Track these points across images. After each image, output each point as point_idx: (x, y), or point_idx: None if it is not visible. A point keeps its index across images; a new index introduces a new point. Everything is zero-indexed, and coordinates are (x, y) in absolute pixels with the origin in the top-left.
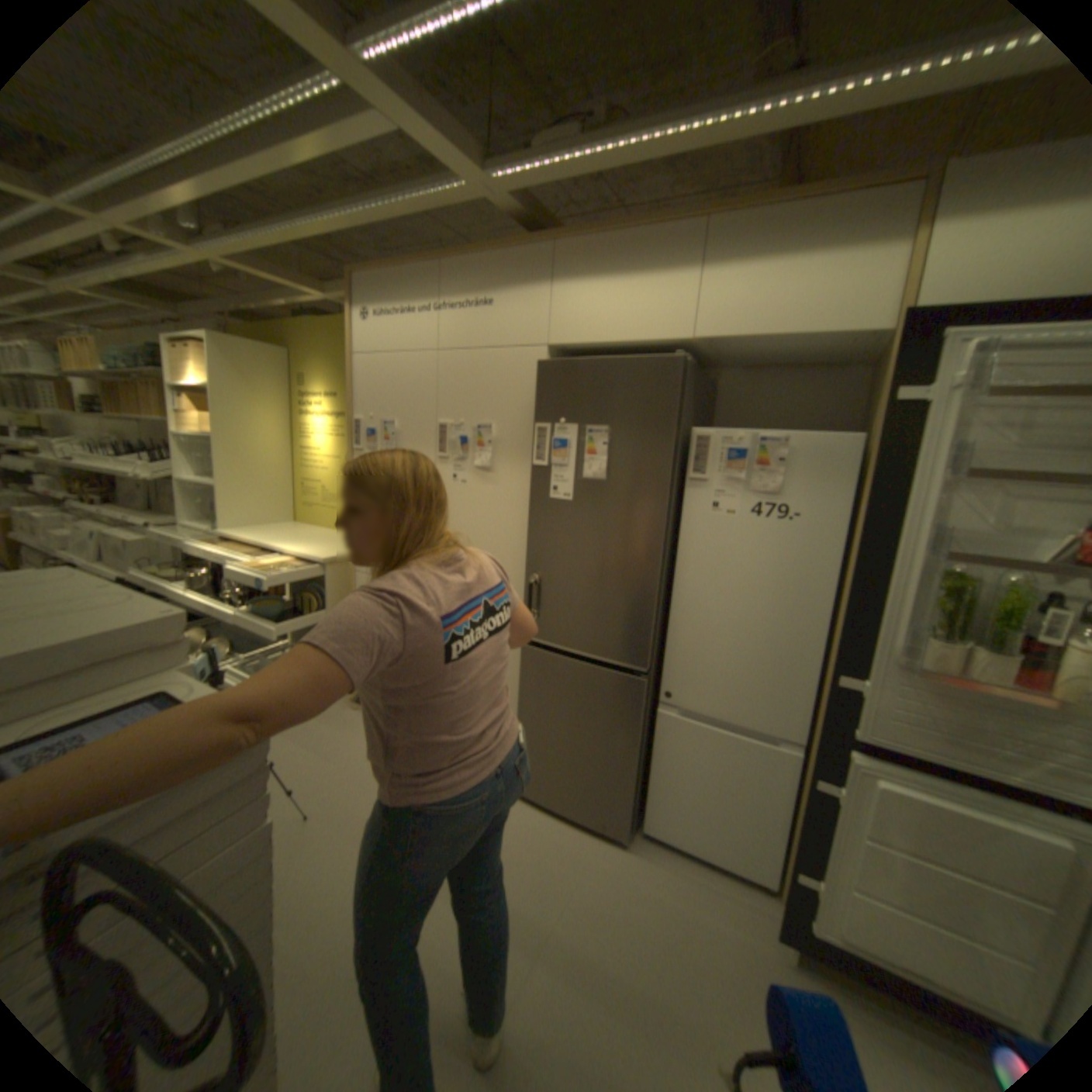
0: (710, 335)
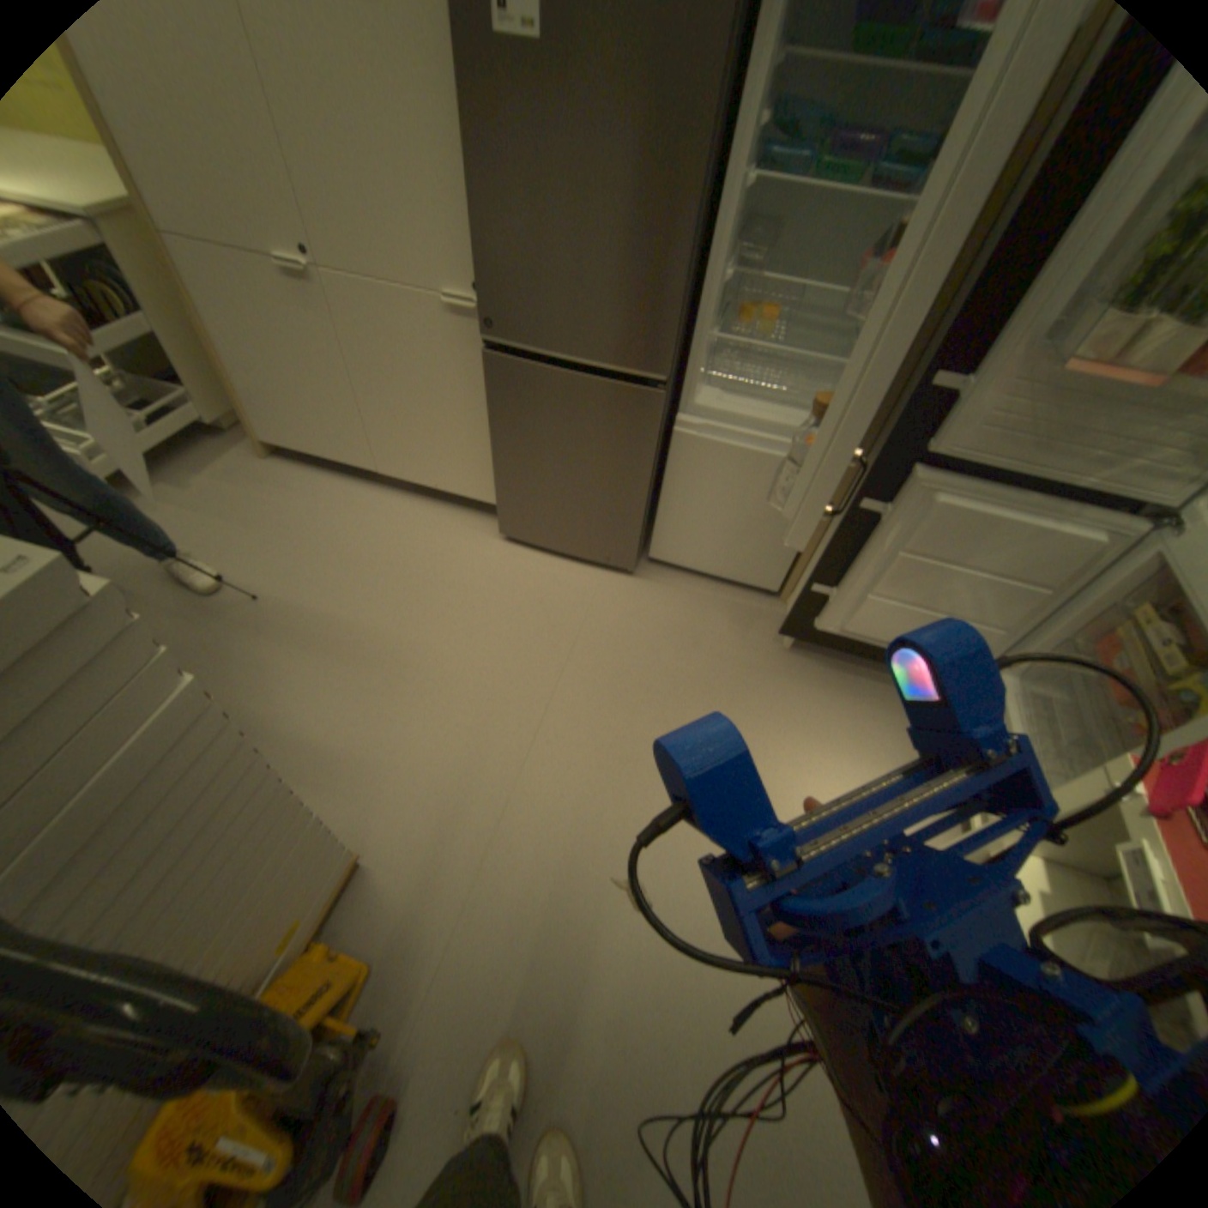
0: None
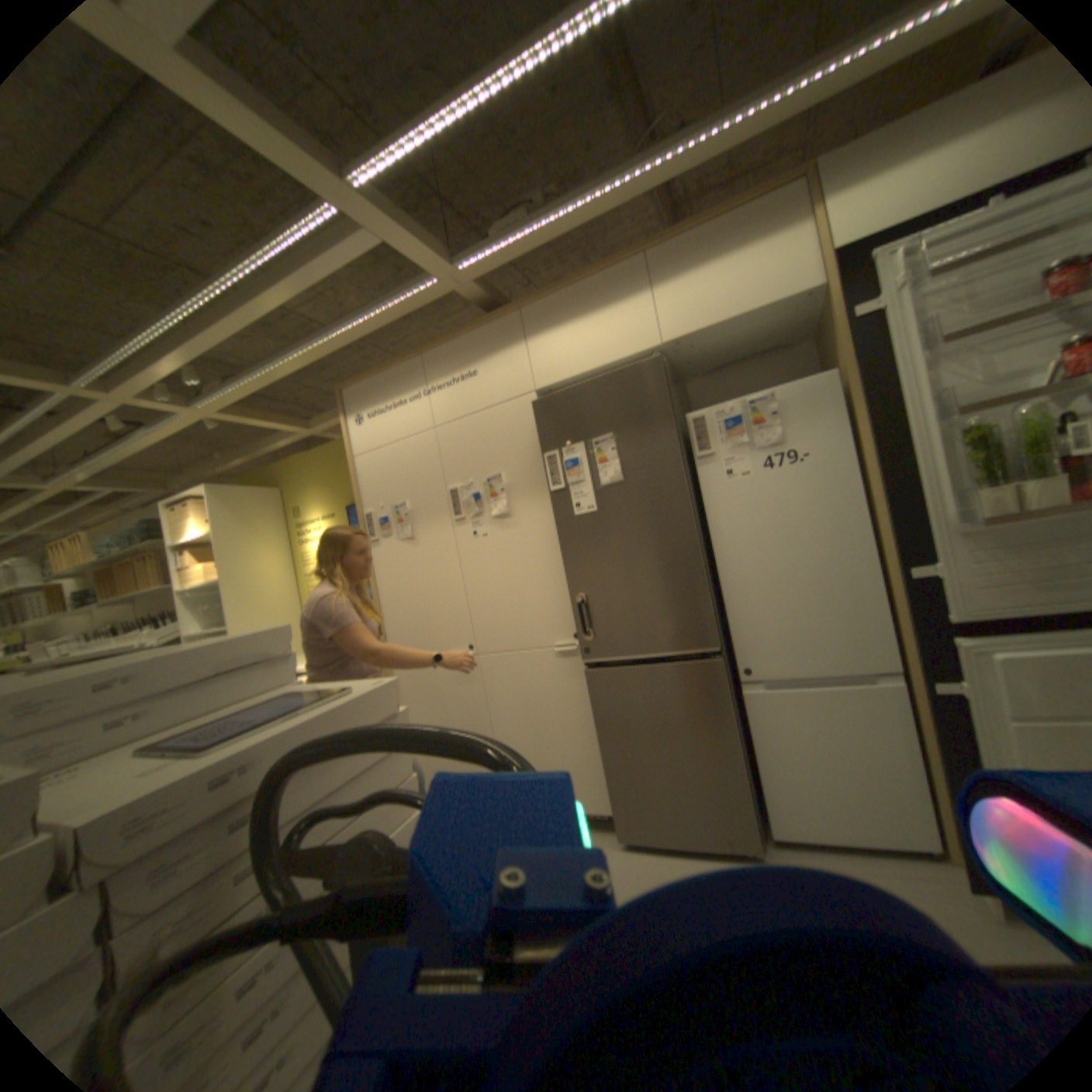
0: (674, 335)
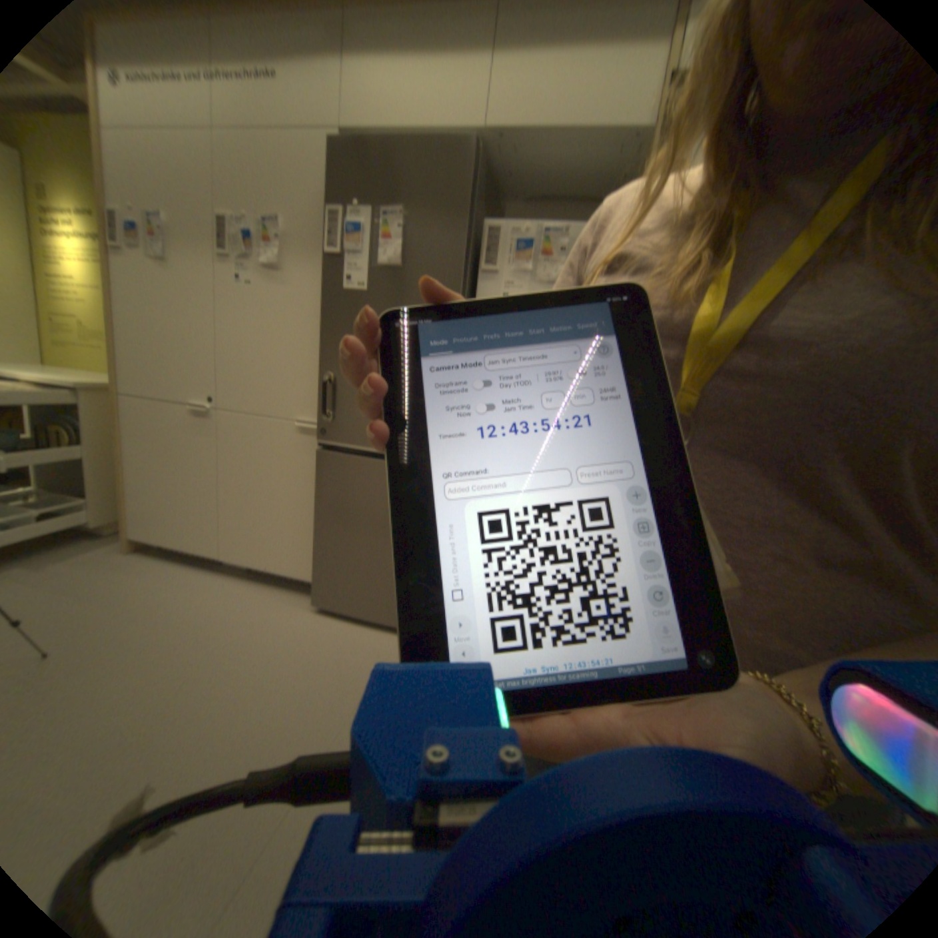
0: (500, 126)
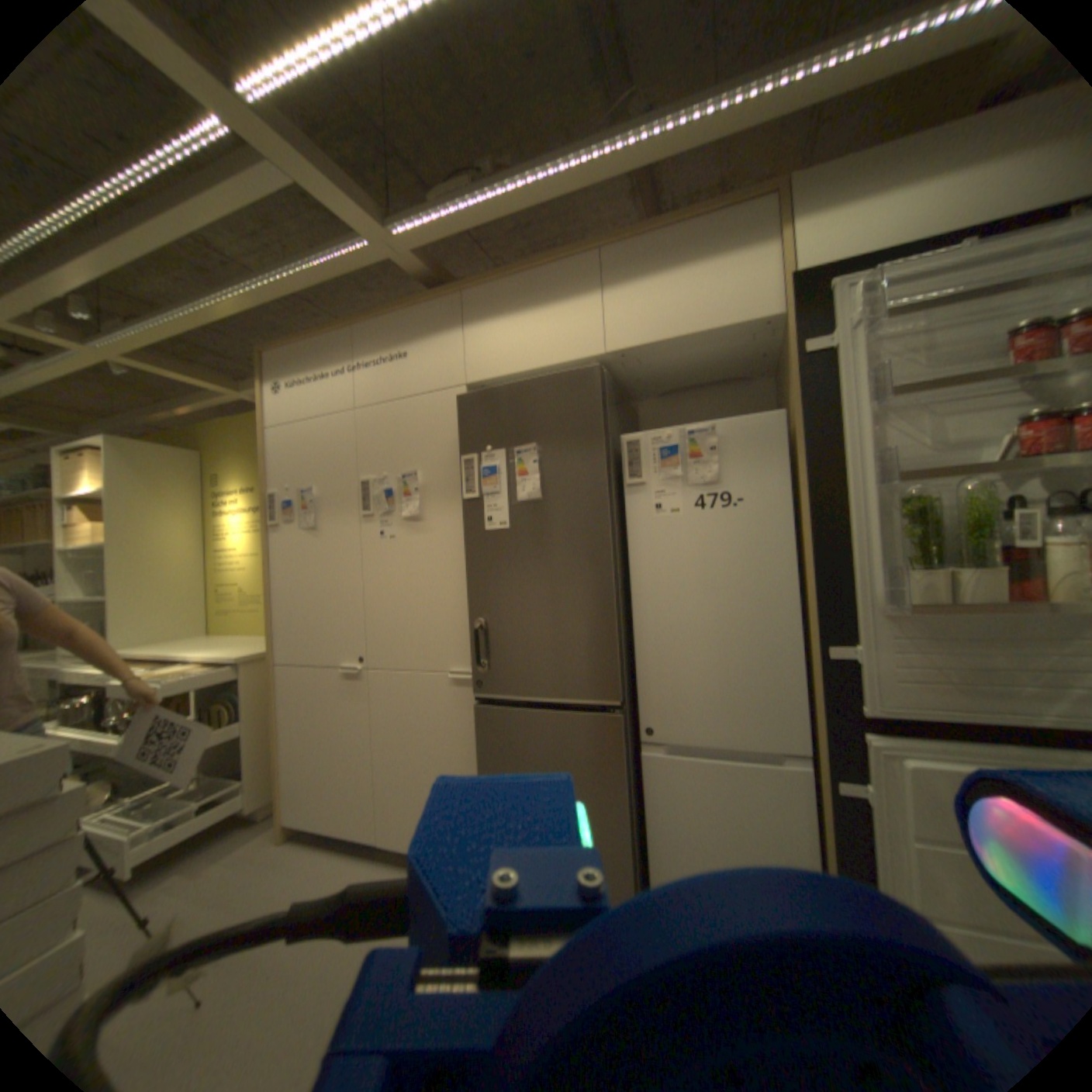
0: (619, 346)
